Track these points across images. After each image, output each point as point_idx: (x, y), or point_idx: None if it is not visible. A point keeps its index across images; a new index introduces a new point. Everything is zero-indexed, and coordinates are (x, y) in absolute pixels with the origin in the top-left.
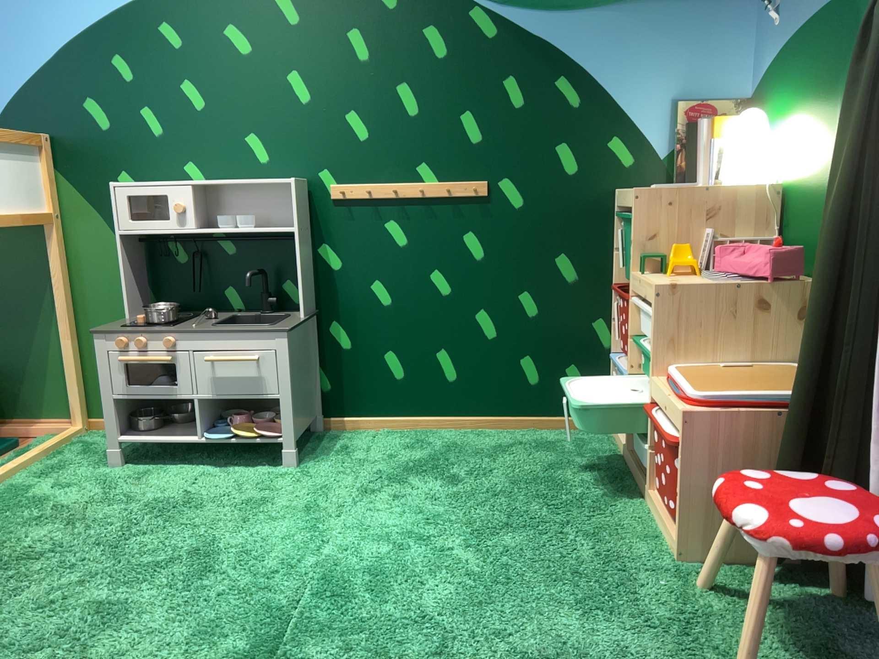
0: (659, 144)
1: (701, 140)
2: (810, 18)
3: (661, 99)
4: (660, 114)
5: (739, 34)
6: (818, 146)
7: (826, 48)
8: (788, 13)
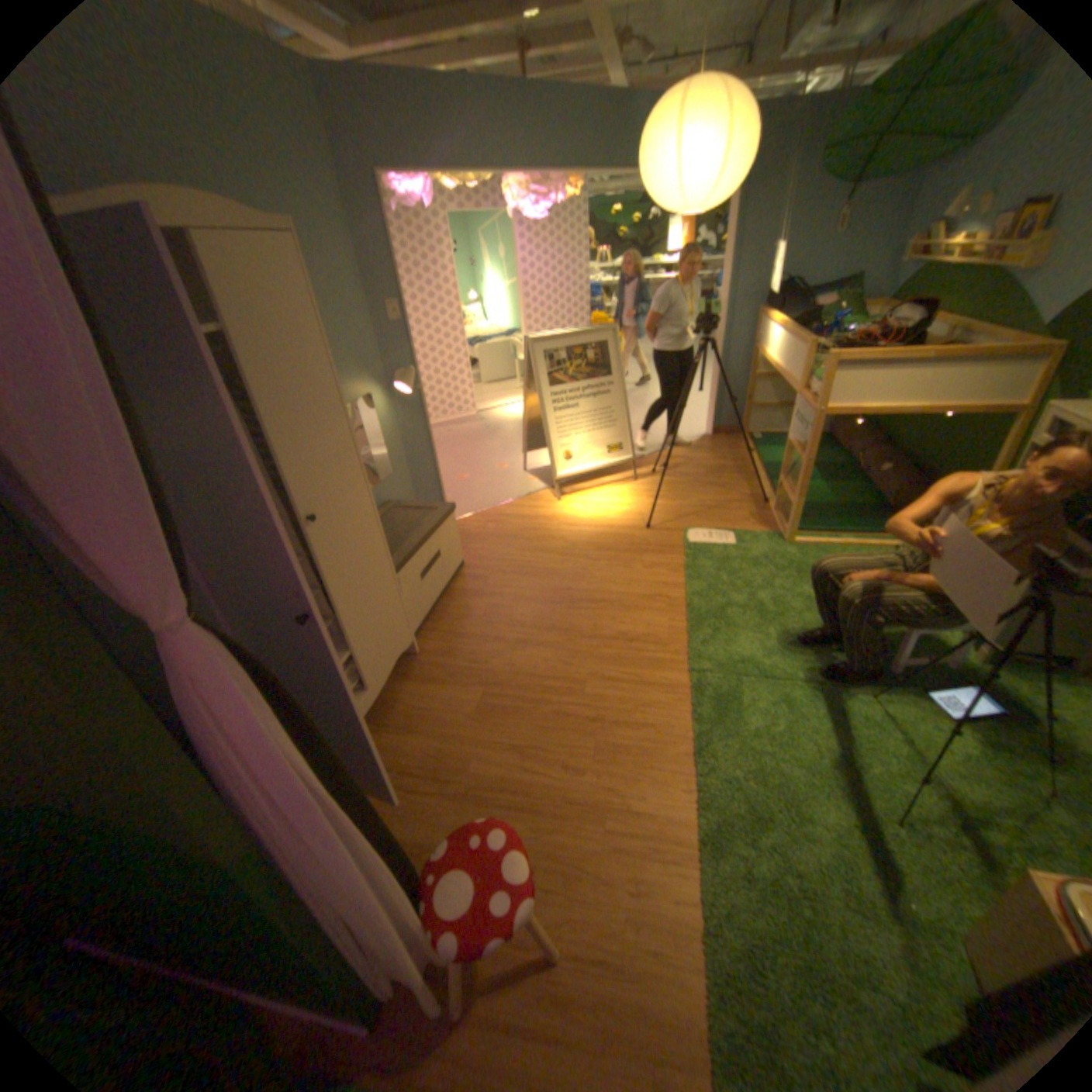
0: None
1: None
2: None
3: None
4: None
5: None
6: None
7: None
8: None
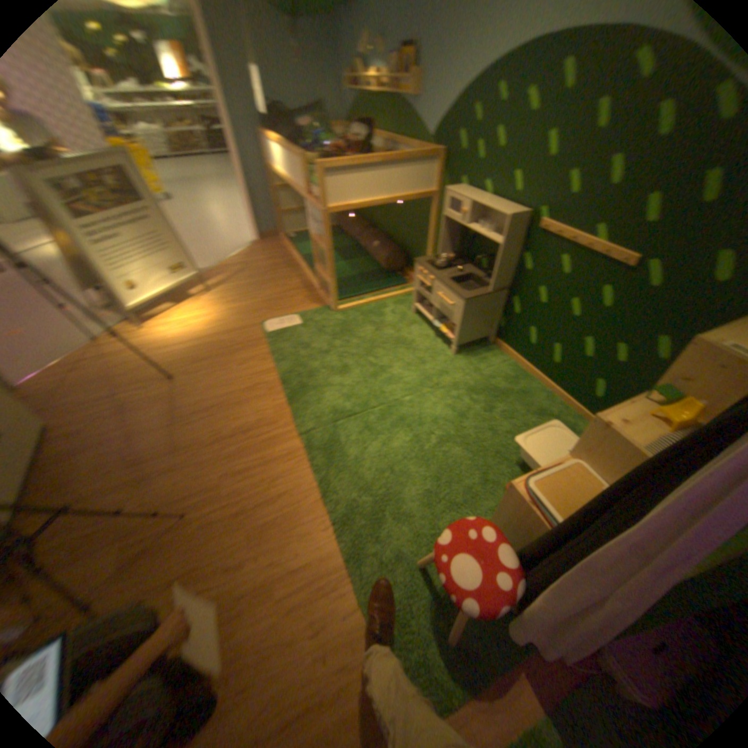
0: None
1: None
2: None
3: None
4: None
5: None
6: None
7: None
8: None
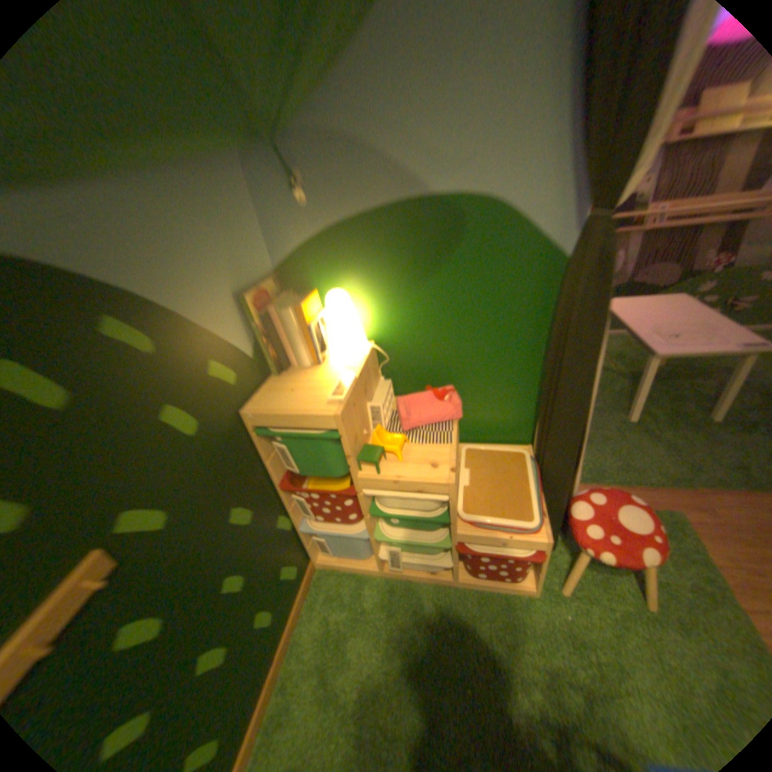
0: (246, 343)
1: (294, 327)
2: (376, 208)
3: (228, 297)
4: (234, 313)
5: (248, 207)
6: (418, 313)
7: (412, 239)
8: (329, 195)
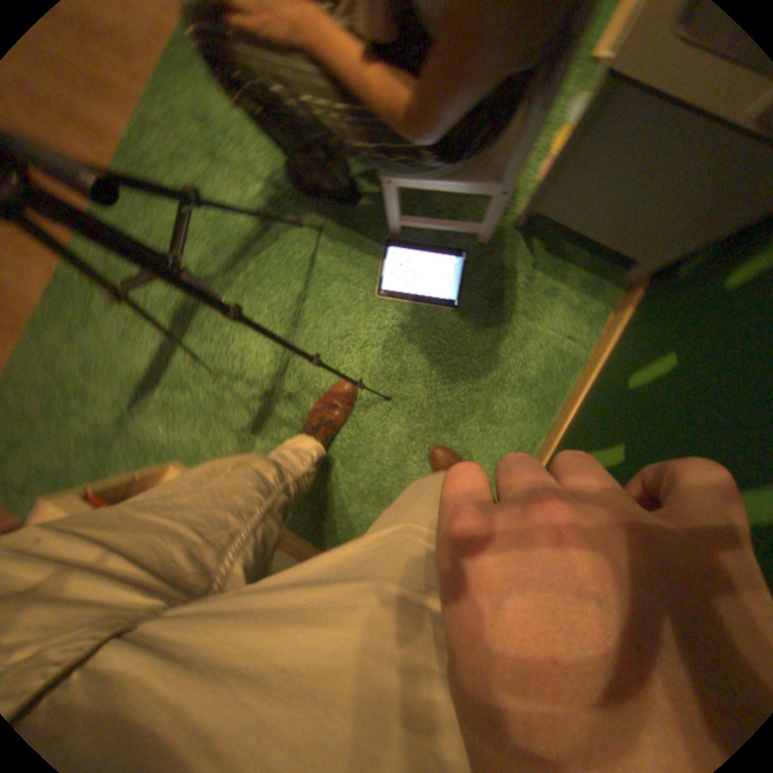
0: None
1: None
2: None
3: None
4: None
5: None
6: None
7: None
8: None
